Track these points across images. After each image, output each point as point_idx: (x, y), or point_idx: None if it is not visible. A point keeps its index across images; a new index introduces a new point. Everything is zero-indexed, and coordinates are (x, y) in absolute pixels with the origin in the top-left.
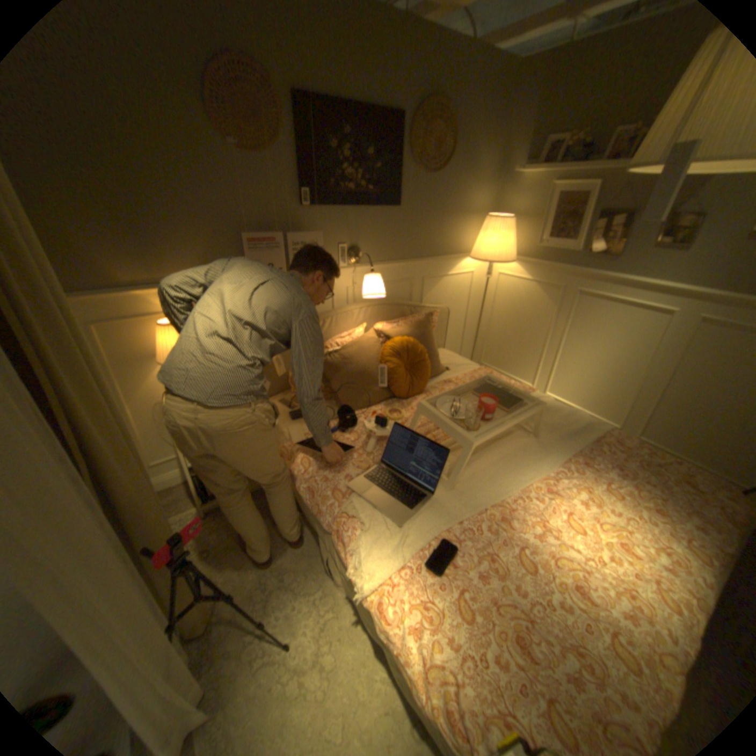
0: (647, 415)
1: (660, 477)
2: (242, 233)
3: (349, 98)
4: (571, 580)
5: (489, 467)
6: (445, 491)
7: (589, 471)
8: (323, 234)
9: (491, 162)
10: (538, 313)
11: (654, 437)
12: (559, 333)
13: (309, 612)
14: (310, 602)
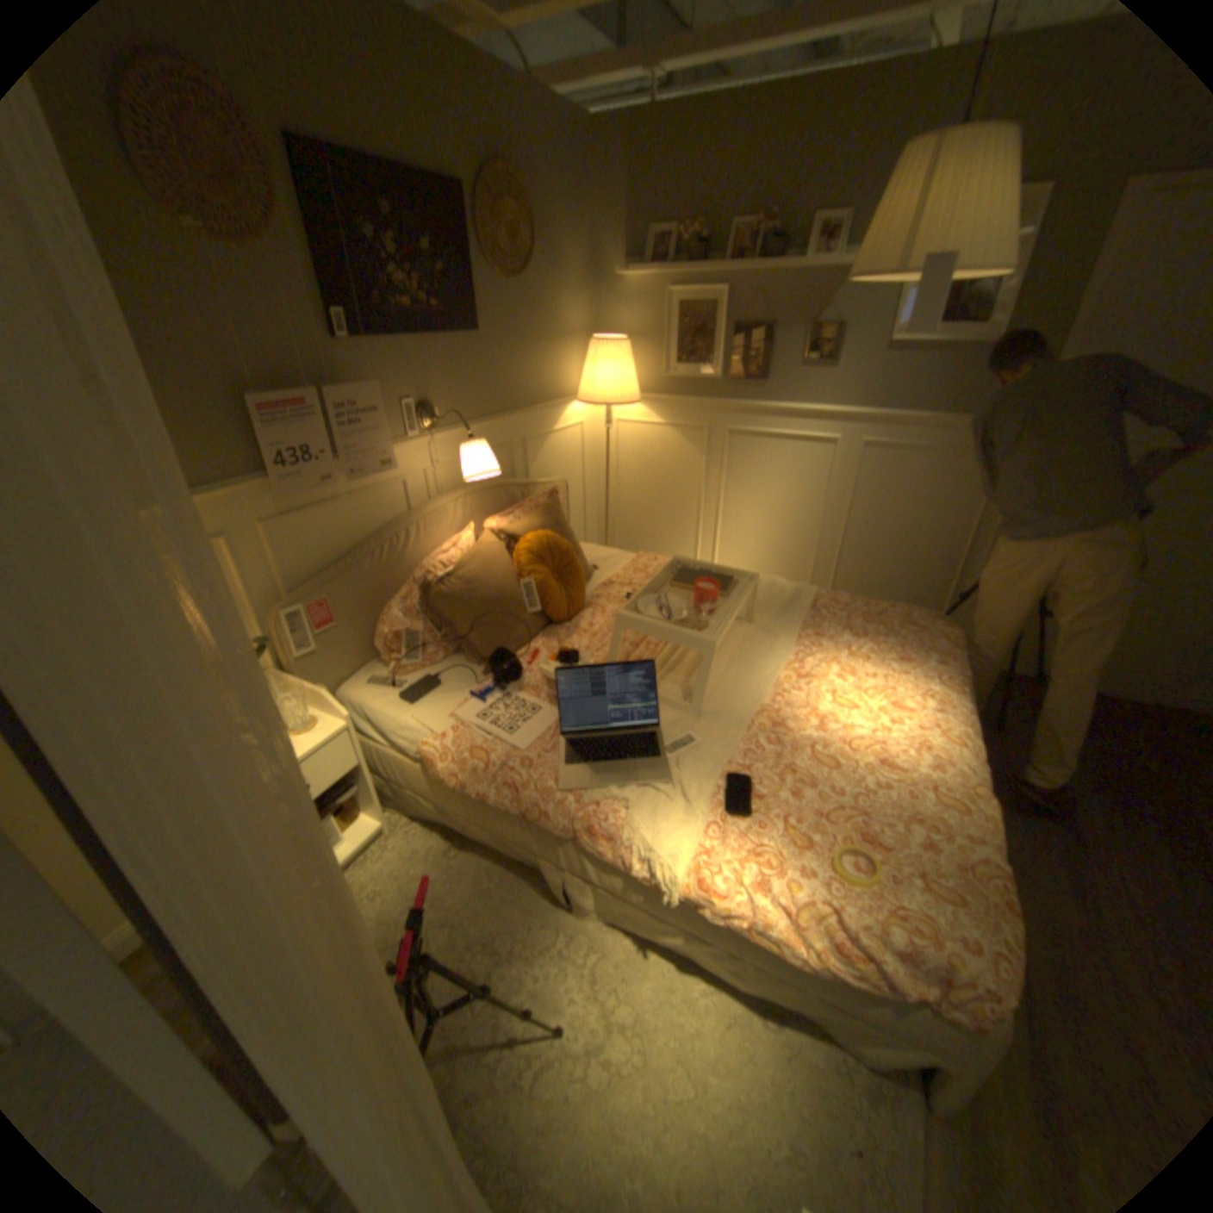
0: (832, 566)
1: (885, 624)
2: (244, 395)
3: (377, 154)
4: (872, 756)
5: (723, 672)
6: (693, 719)
7: (824, 640)
8: (375, 385)
9: (578, 261)
10: (682, 468)
11: (844, 590)
12: (714, 489)
13: (562, 970)
14: (554, 958)
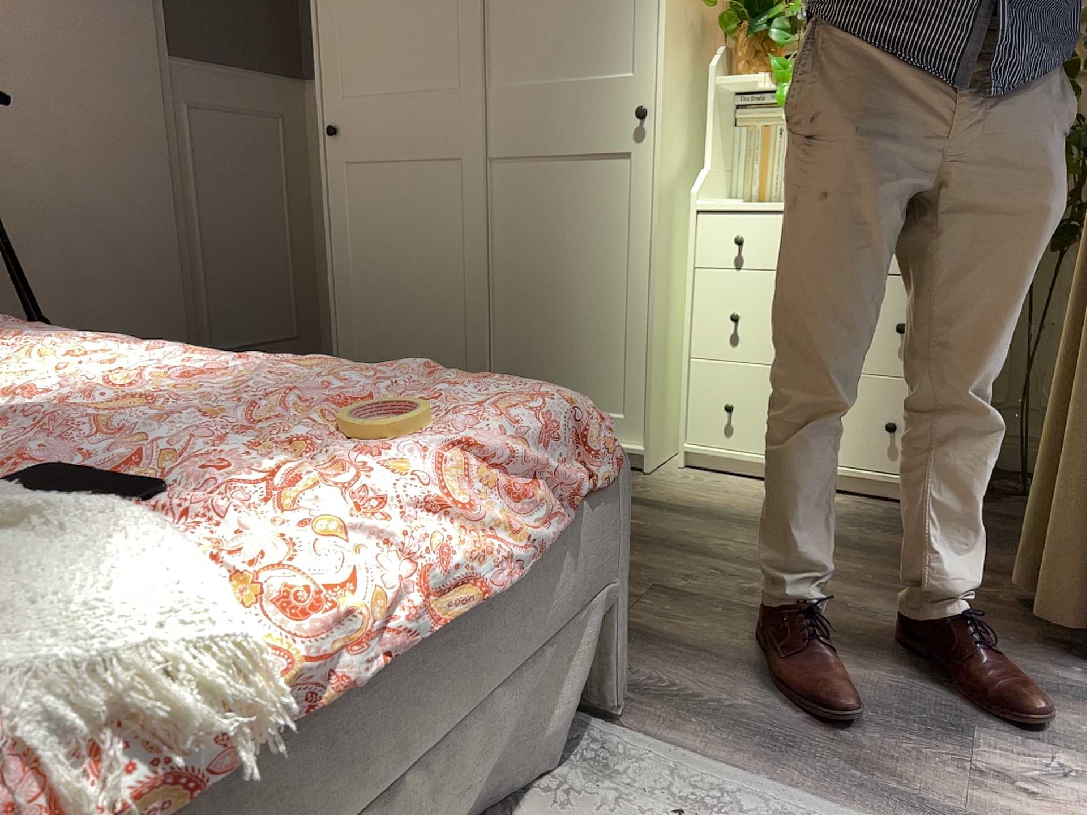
0: None
1: None
2: None
3: None
4: (151, 388)
5: None
6: None
7: None
8: None
9: None
10: None
11: None
12: None
13: None
14: None
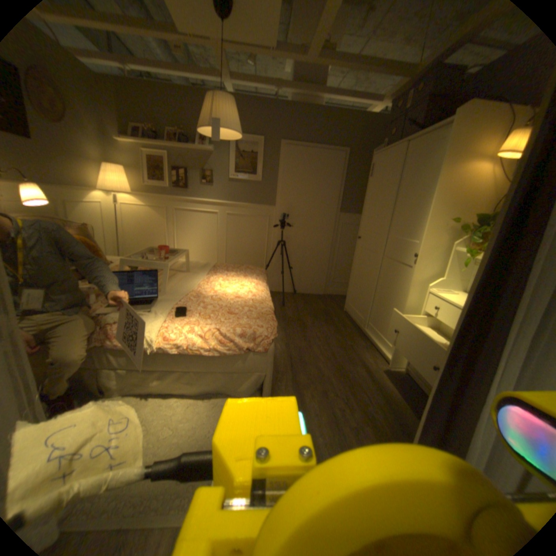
0: (224, 261)
1: (239, 268)
2: None
3: None
4: (232, 295)
5: (176, 283)
6: (161, 295)
7: (217, 272)
8: None
9: (93, 128)
10: (155, 224)
11: None
12: (171, 232)
13: None
14: None
